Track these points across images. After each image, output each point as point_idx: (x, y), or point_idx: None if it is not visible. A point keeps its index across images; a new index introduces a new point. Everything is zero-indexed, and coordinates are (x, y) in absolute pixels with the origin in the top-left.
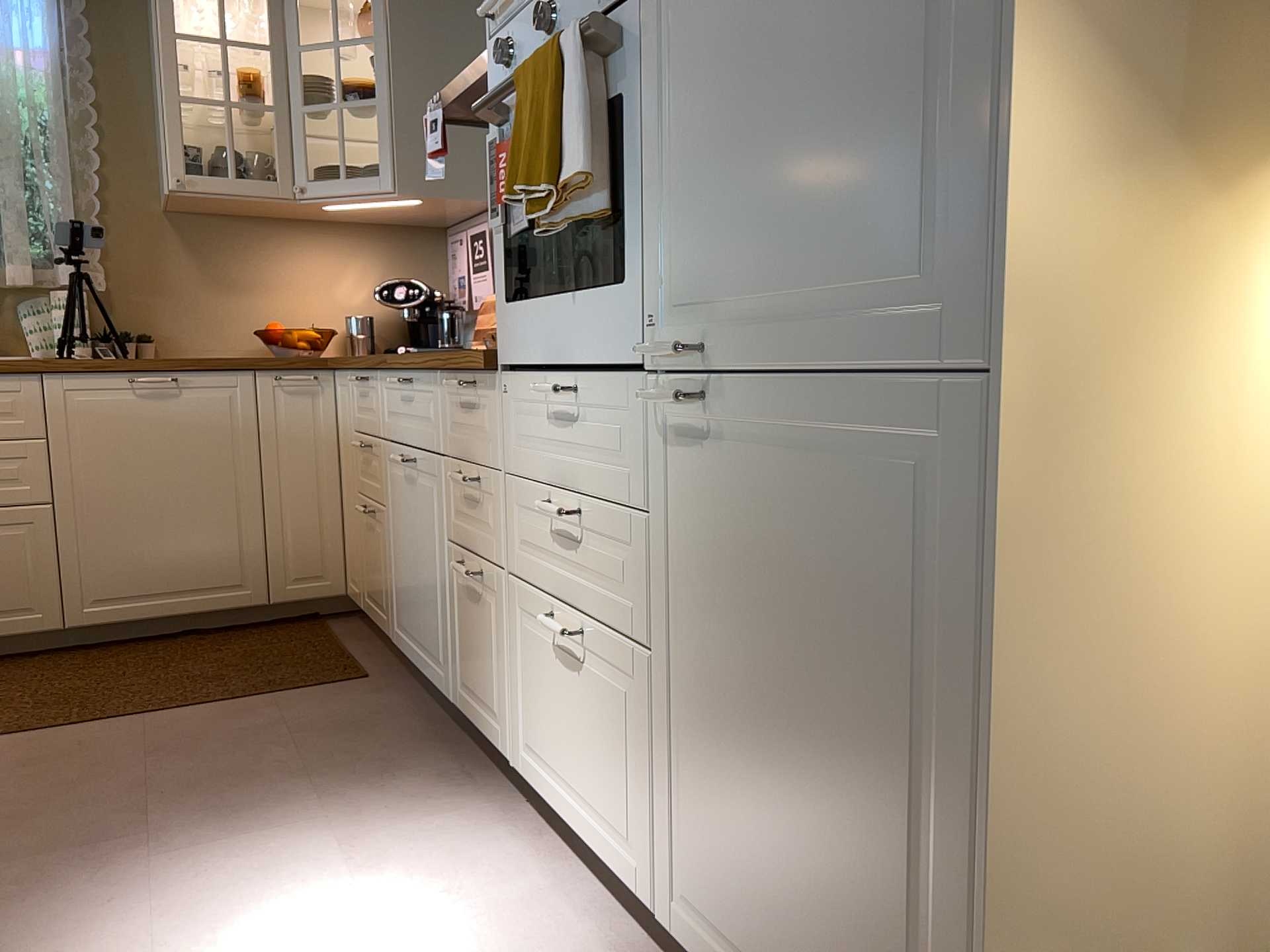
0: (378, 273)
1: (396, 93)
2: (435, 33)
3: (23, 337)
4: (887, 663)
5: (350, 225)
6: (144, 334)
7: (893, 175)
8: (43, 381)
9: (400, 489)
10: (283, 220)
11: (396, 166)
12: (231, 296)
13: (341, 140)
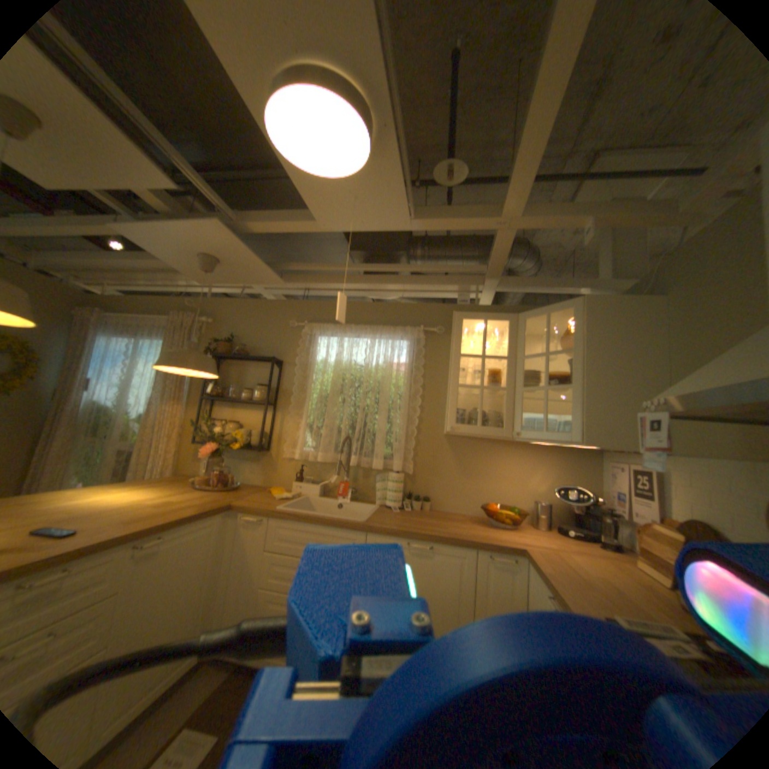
0: (556, 476)
1: (586, 381)
2: (618, 344)
3: (376, 490)
4: None
5: (541, 447)
6: (426, 496)
7: None
8: (367, 536)
9: None
10: (503, 443)
11: (584, 428)
12: (471, 481)
13: (546, 409)
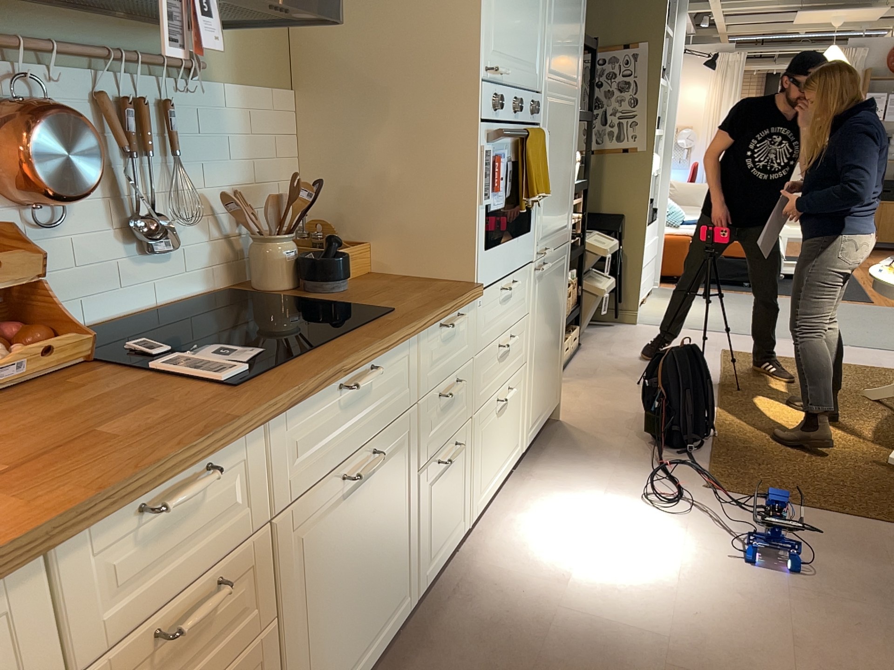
0: None
1: None
2: None
3: None
4: (558, 304)
5: None
6: None
7: (564, 204)
8: None
9: (333, 525)
10: None
11: None
12: None
13: None
